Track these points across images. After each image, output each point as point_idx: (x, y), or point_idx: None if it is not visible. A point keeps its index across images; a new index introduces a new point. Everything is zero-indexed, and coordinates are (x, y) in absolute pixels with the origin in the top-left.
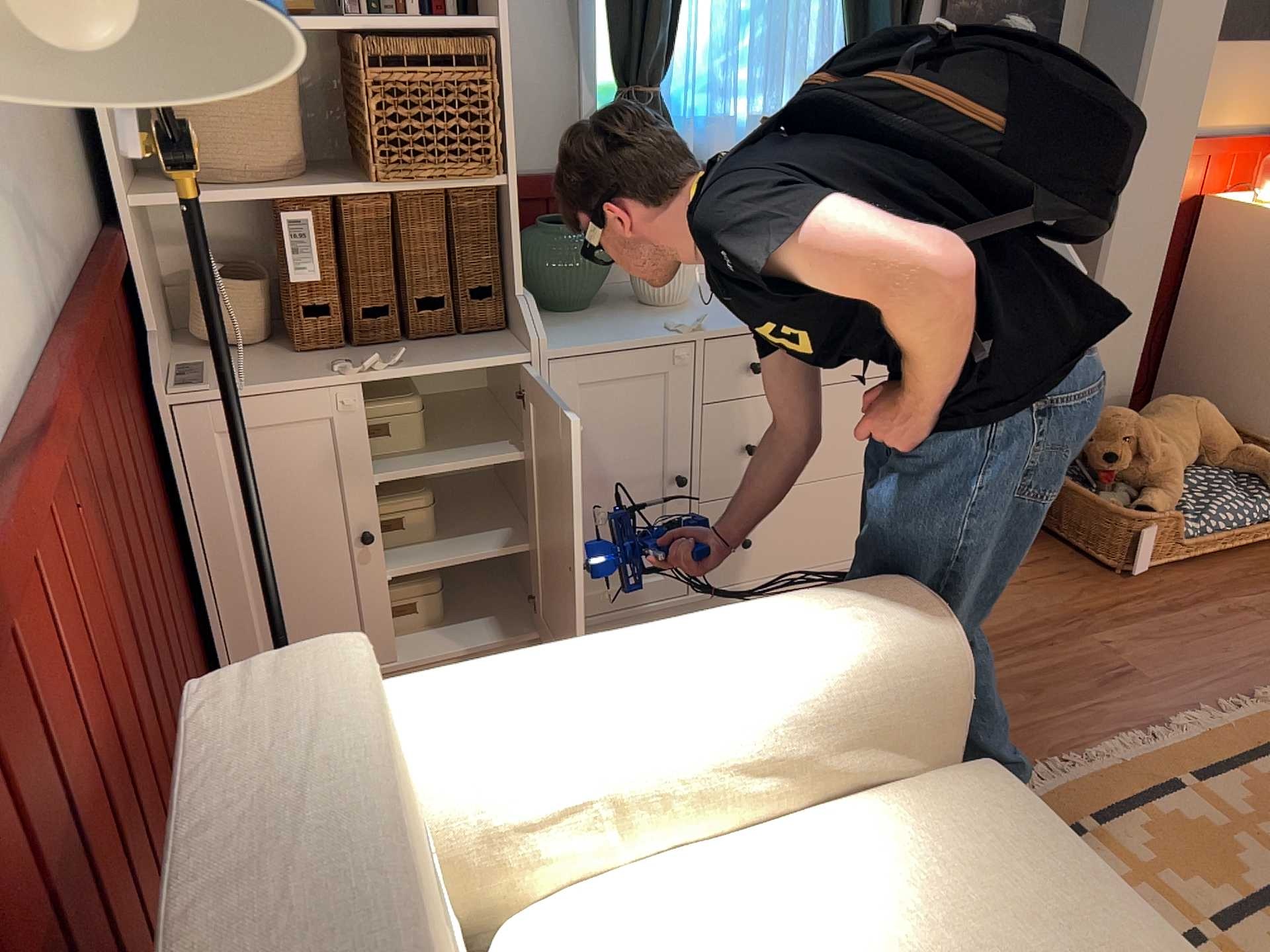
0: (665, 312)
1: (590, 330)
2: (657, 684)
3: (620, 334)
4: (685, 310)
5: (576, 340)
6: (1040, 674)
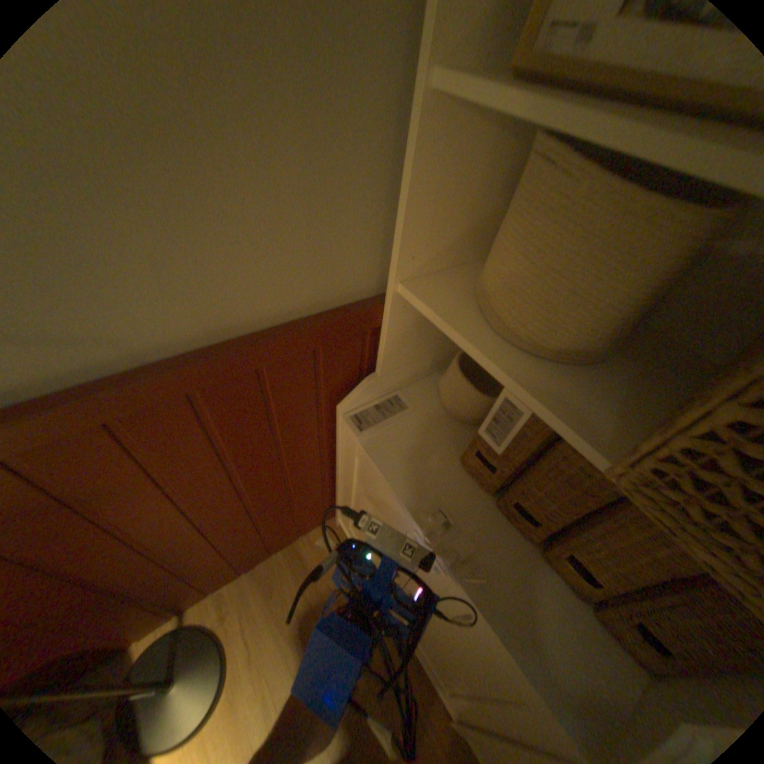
0: None
1: None
2: None
3: None
4: None
5: None
6: None
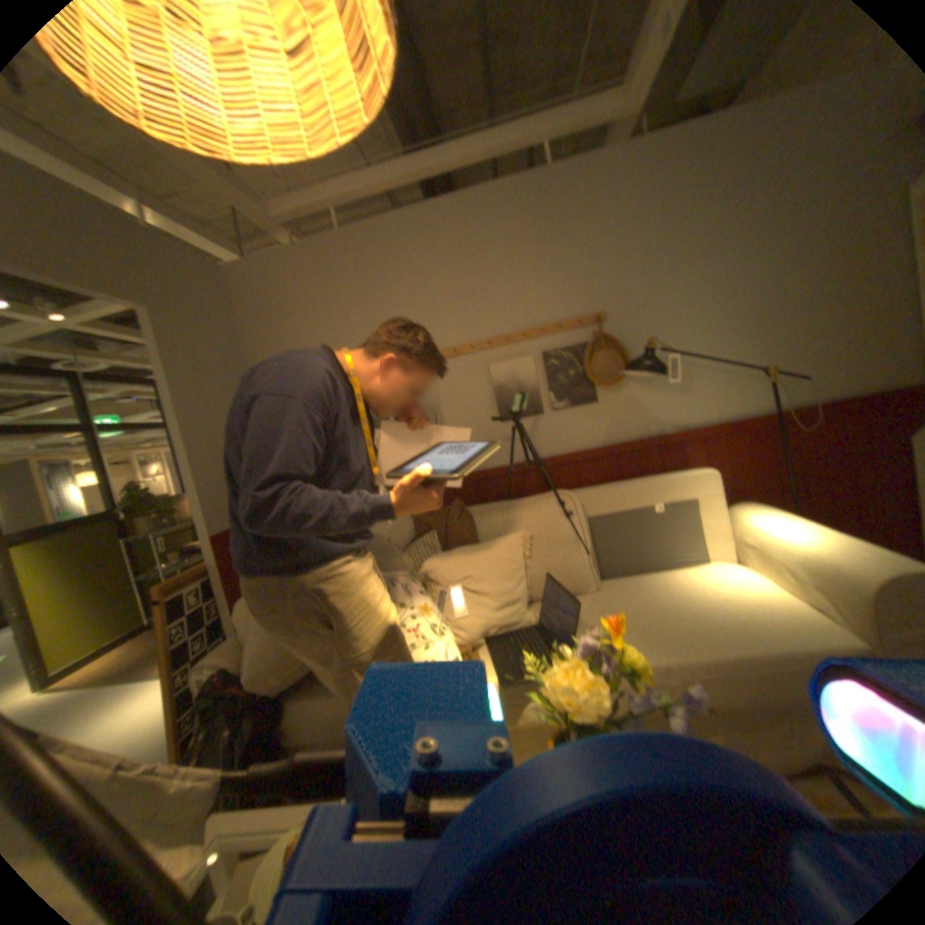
0: None
1: None
2: (794, 532)
3: None
4: None
5: None
6: None
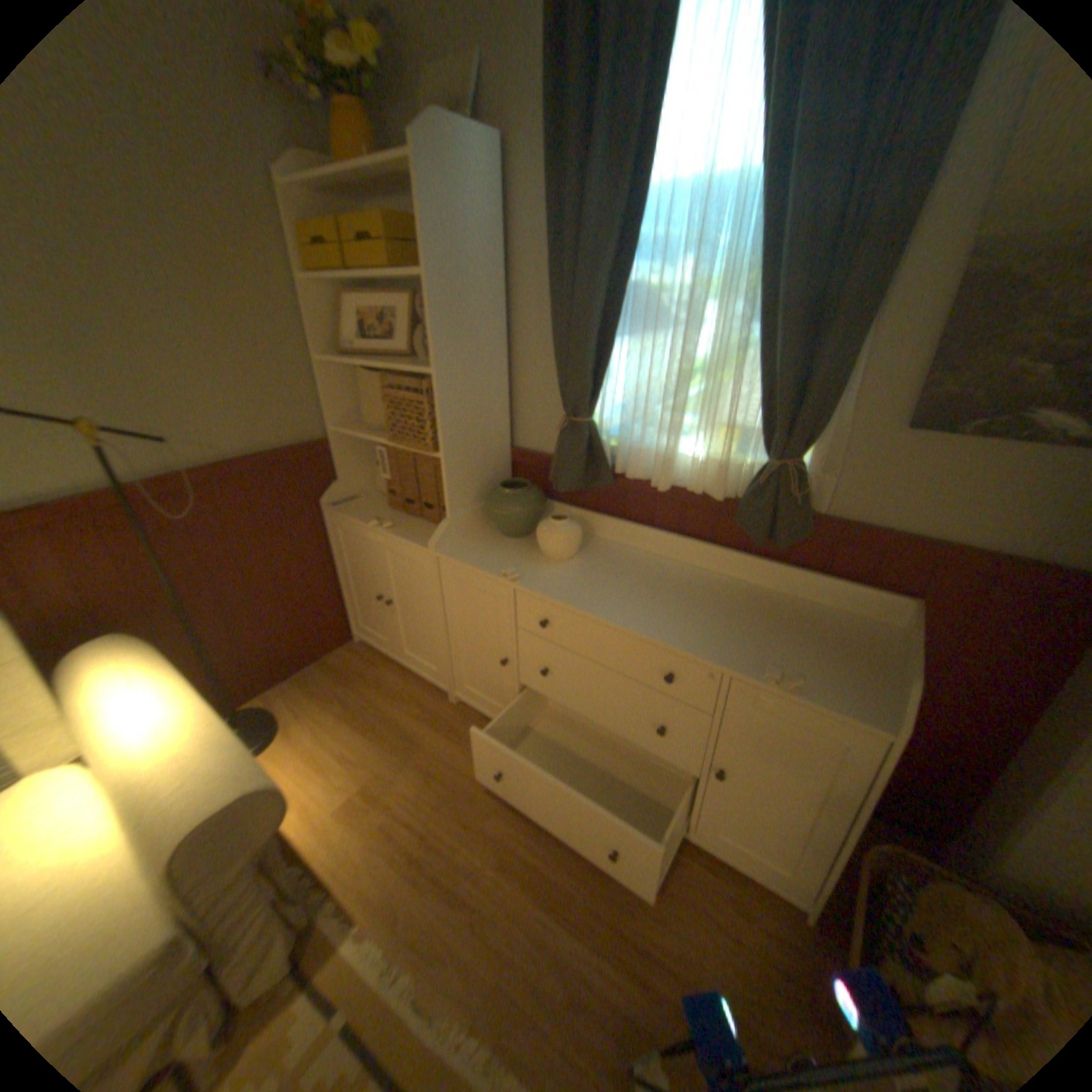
0: (536, 561)
1: (481, 552)
2: (119, 730)
3: (483, 562)
4: (548, 566)
5: (461, 554)
6: (607, 1005)
